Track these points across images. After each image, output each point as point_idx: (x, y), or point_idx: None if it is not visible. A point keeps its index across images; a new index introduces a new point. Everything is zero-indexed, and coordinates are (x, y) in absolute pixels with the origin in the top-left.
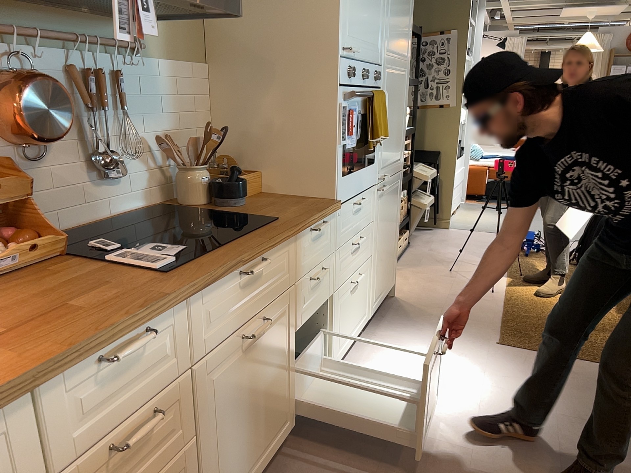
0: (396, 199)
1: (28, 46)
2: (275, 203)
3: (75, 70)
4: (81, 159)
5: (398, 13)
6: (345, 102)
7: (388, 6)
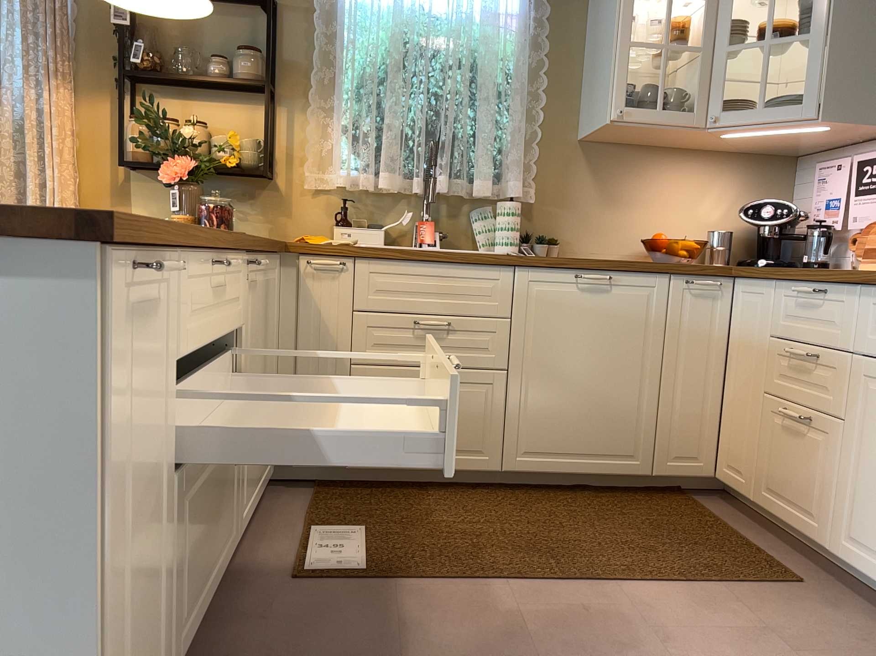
0: None
1: None
2: None
3: None
4: None
5: None
6: None
7: None
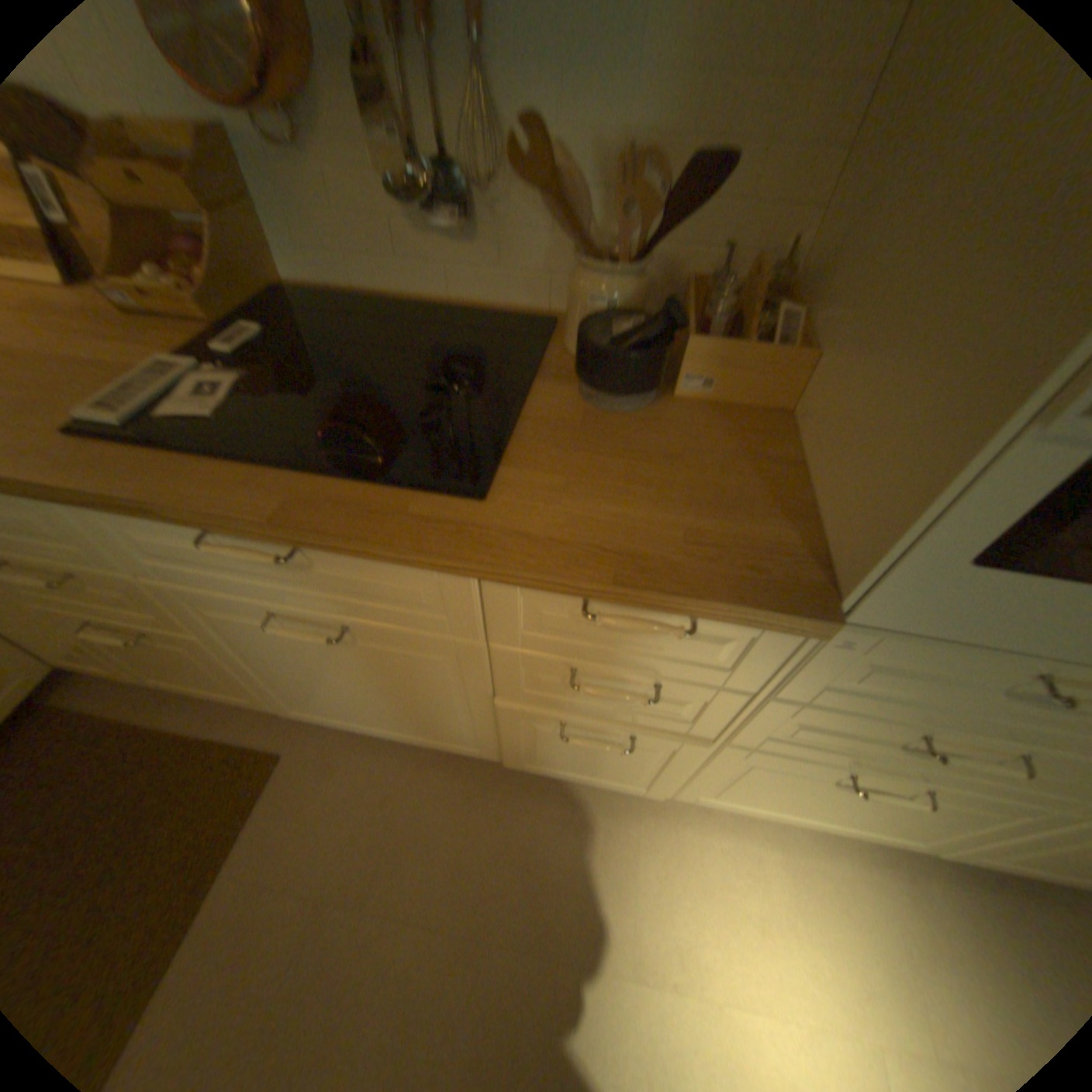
0: None
1: None
2: (670, 461)
3: None
4: (375, 156)
5: None
6: None
7: None
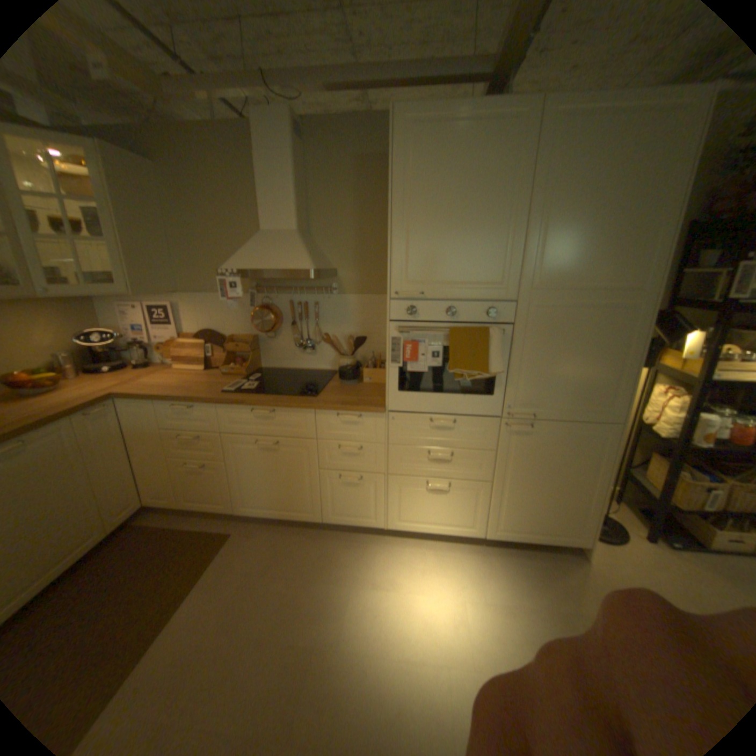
0: (587, 452)
1: (273, 294)
2: (357, 392)
3: (290, 303)
4: (293, 341)
5: (582, 235)
6: (398, 334)
7: (531, 235)
